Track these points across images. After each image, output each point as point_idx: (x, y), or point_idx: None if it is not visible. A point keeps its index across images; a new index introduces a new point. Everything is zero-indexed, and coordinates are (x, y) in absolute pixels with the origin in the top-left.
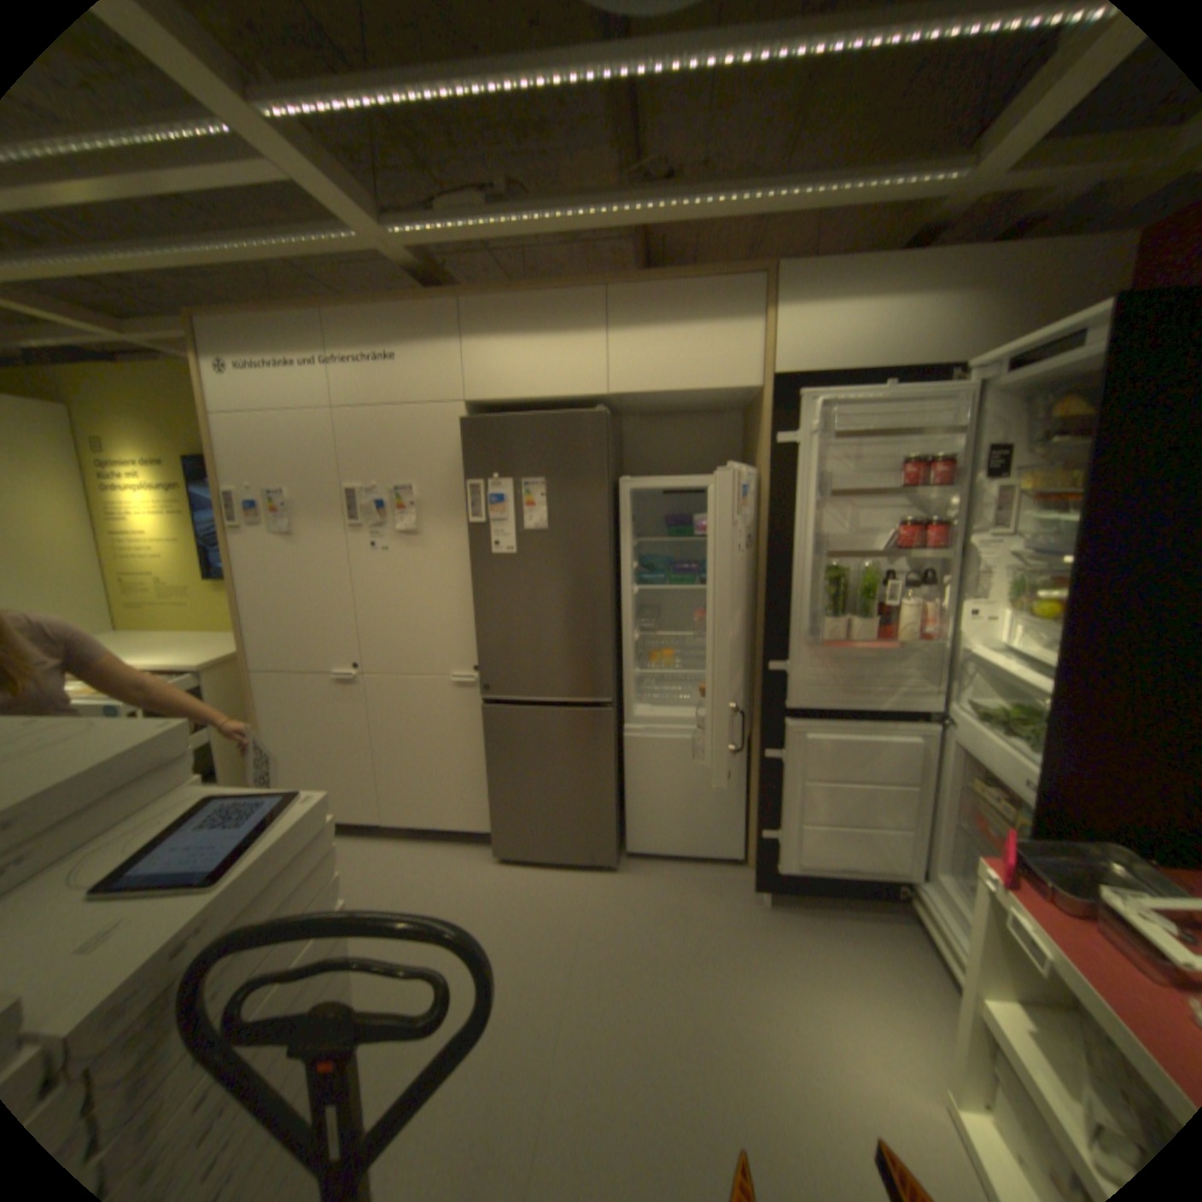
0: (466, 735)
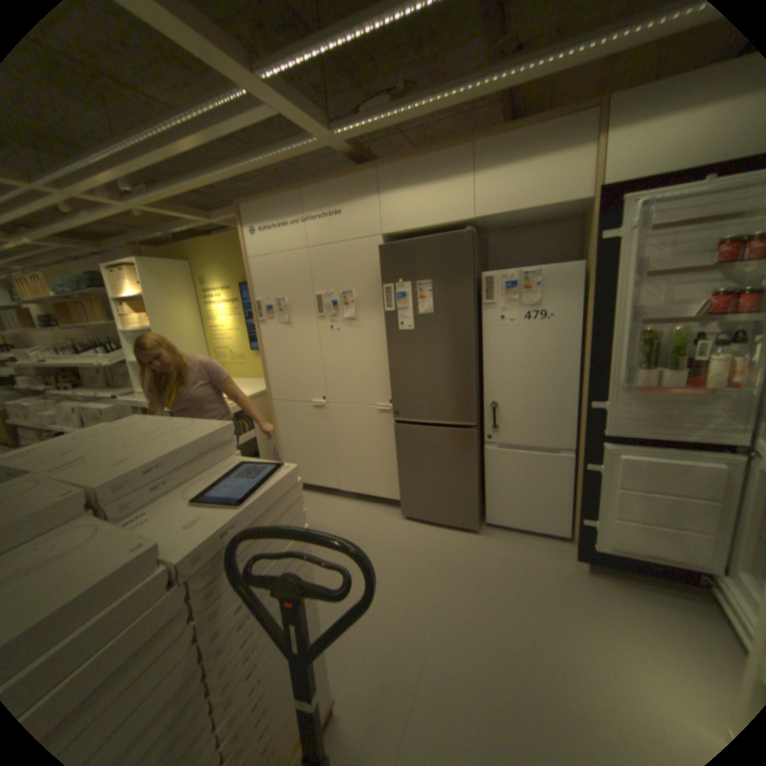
0: (386, 441)
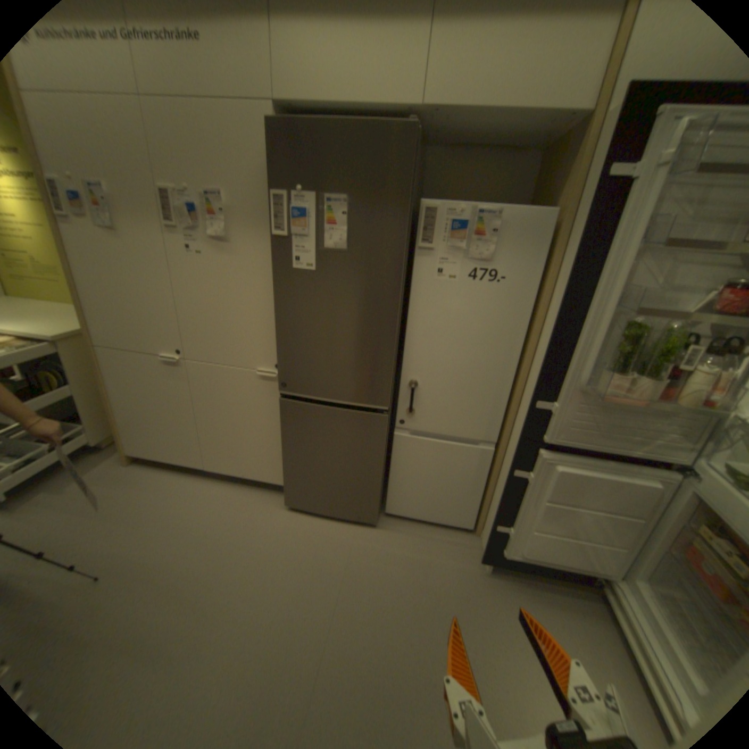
0: (268, 416)
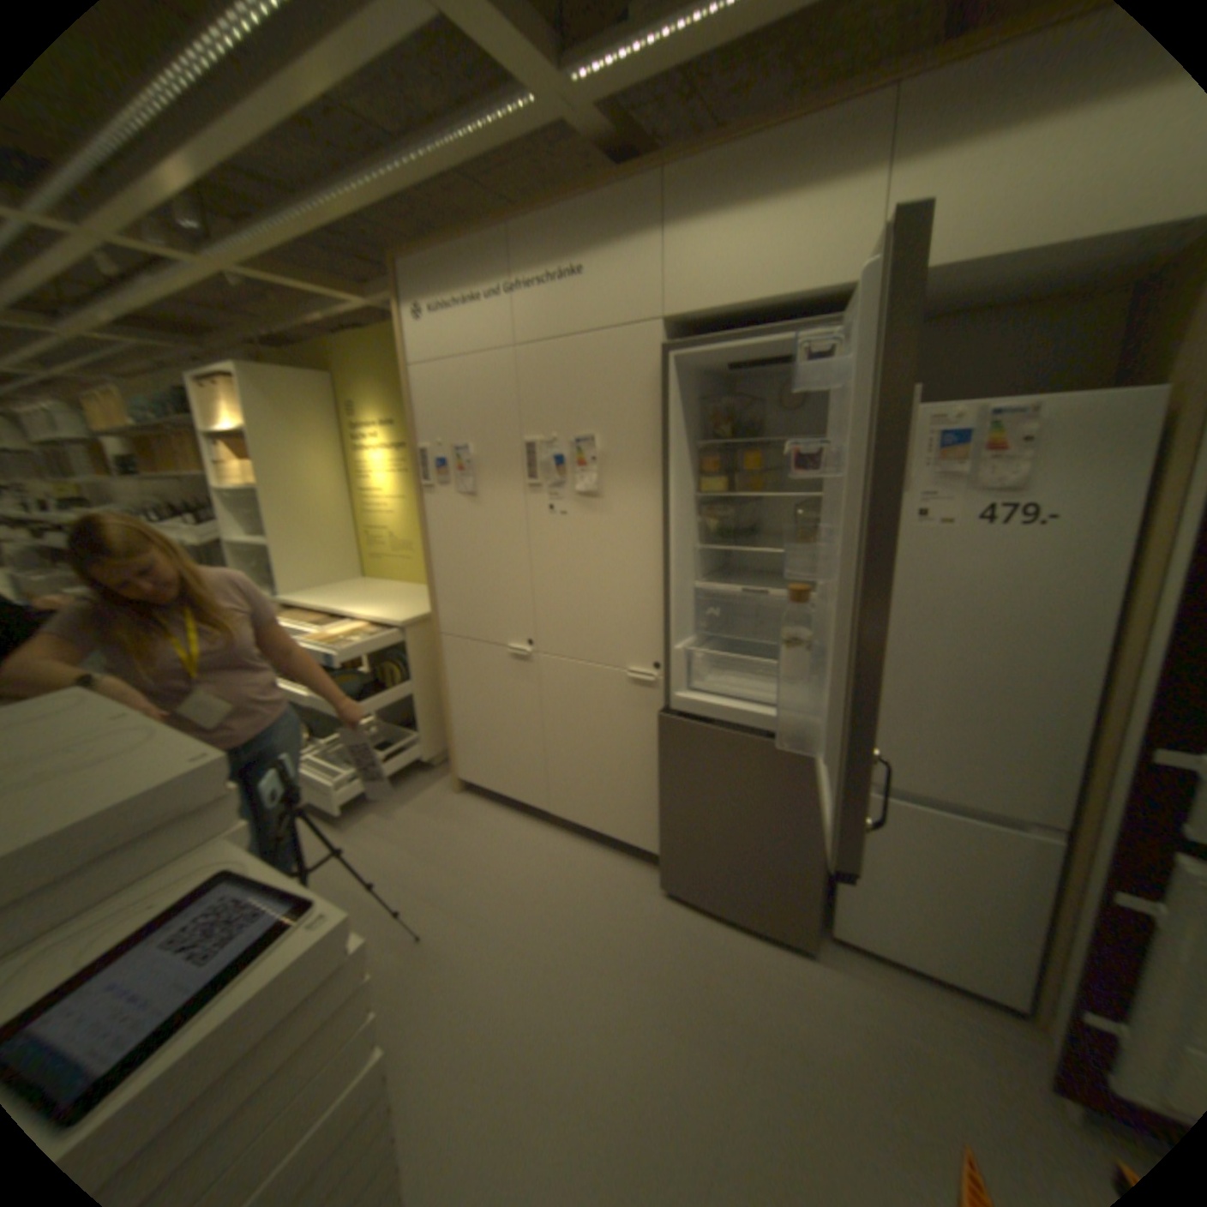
0: (639, 740)
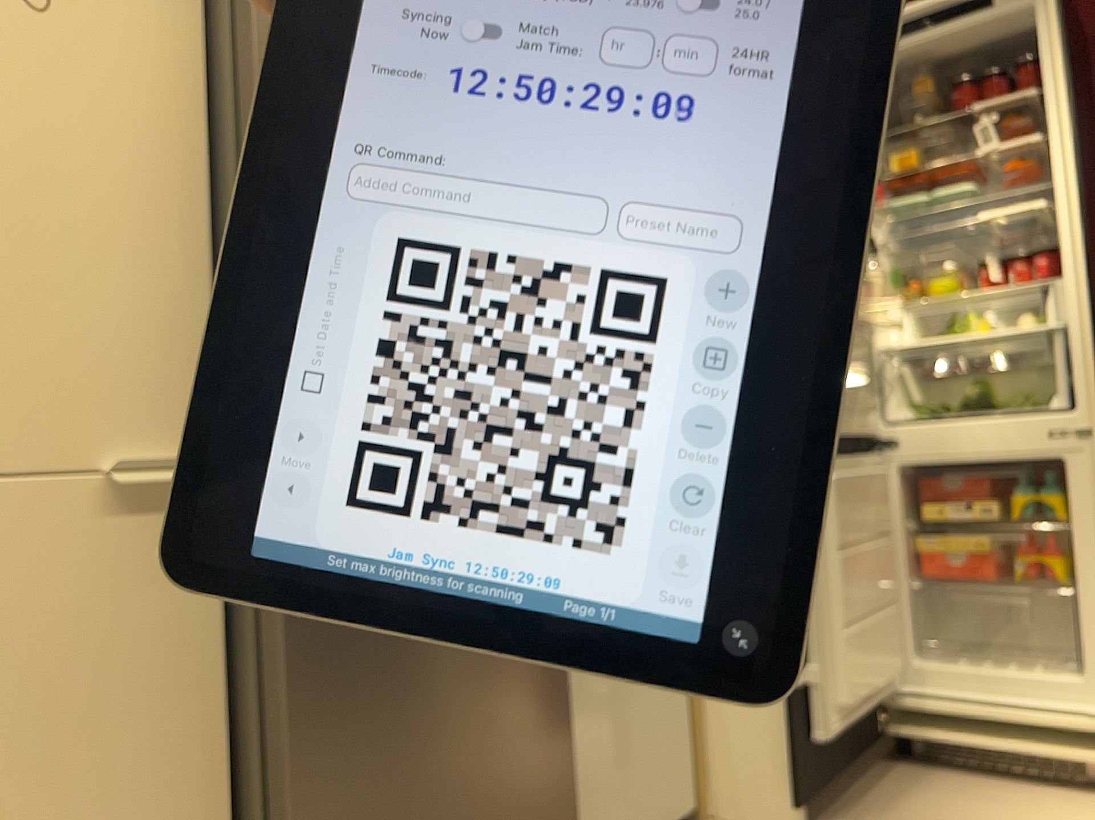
0: (139, 706)
